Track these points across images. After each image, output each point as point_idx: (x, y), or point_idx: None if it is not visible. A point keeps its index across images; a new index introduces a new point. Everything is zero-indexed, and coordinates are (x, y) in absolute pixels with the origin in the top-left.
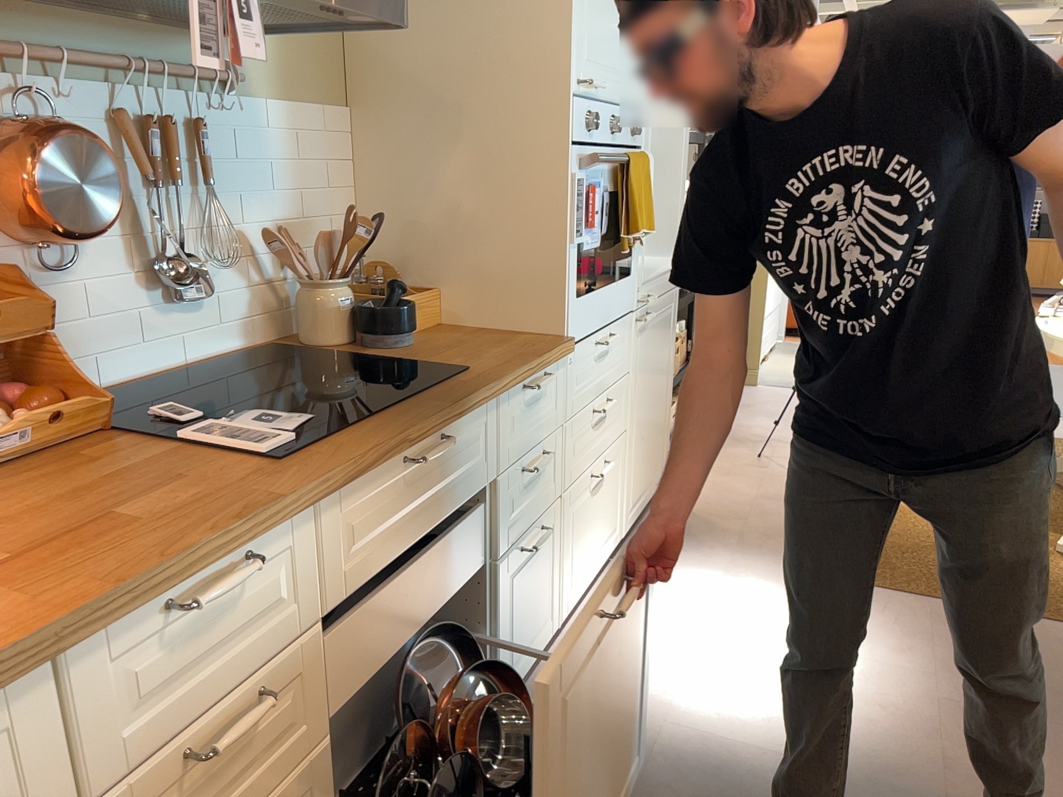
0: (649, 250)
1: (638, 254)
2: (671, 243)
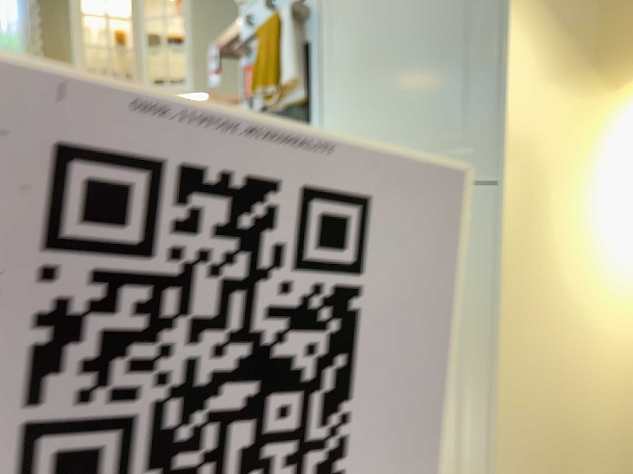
0: (349, 107)
1: (326, 113)
2: (438, 85)
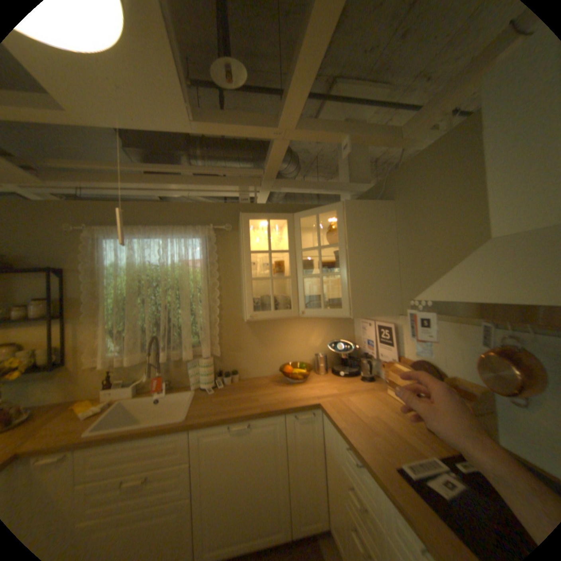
0: None
1: None
2: None
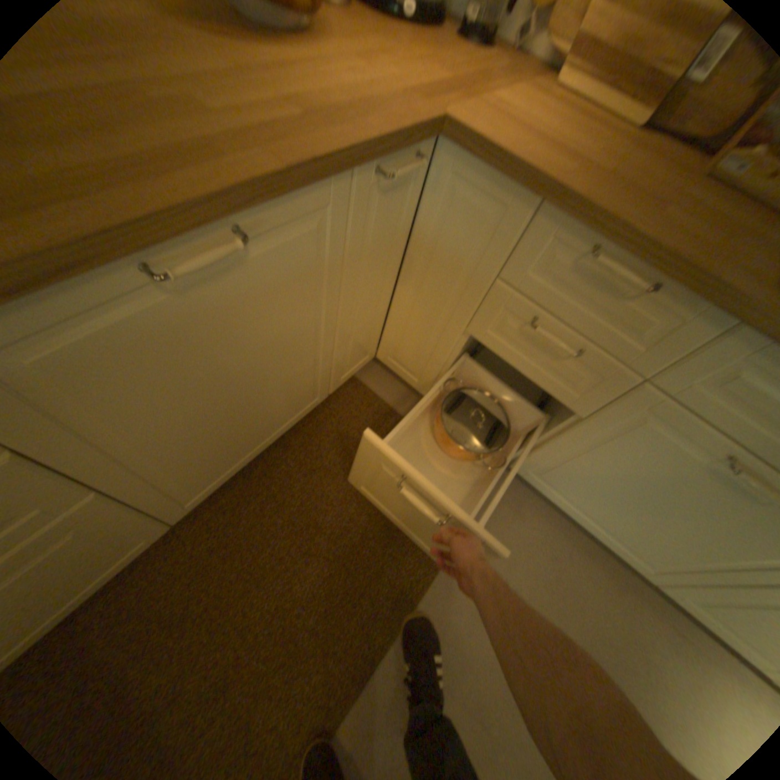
0: None
1: None
2: None
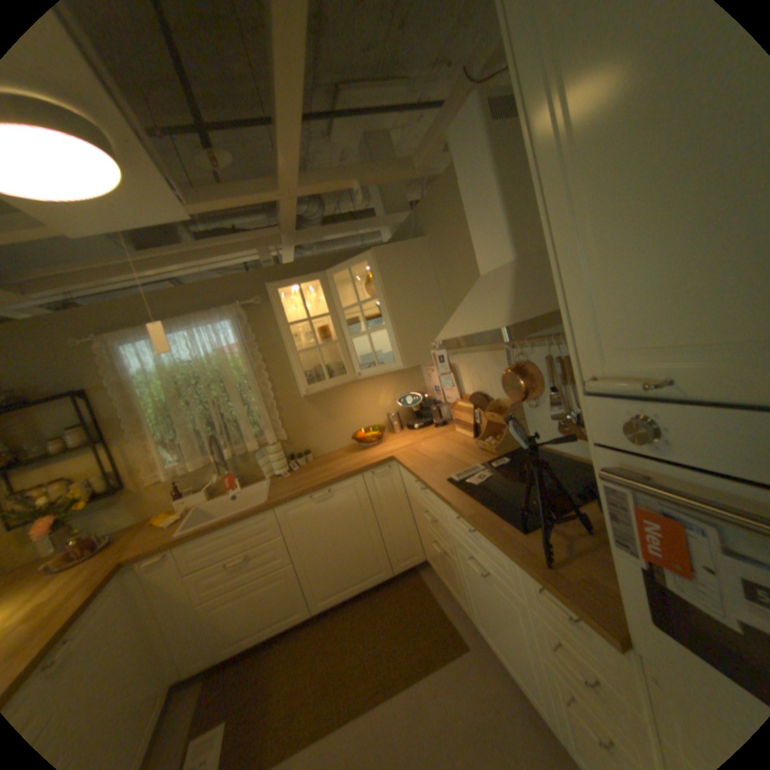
0: None
1: None
2: None
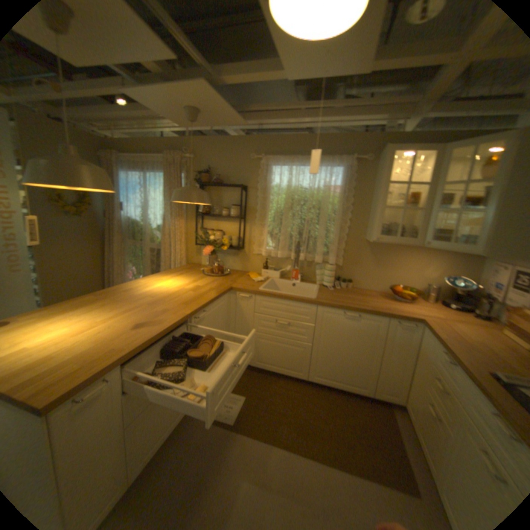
0: None
1: None
2: None
